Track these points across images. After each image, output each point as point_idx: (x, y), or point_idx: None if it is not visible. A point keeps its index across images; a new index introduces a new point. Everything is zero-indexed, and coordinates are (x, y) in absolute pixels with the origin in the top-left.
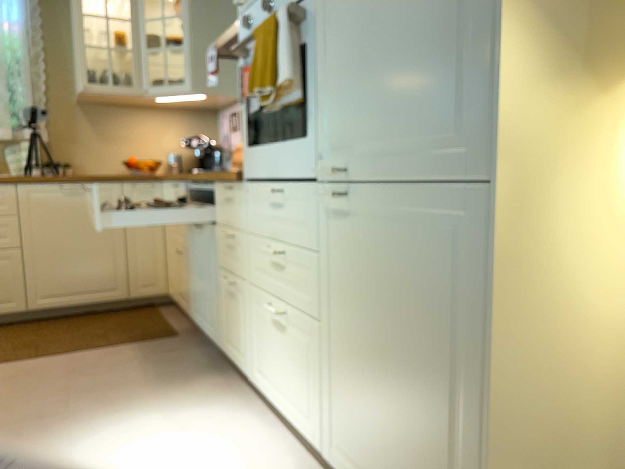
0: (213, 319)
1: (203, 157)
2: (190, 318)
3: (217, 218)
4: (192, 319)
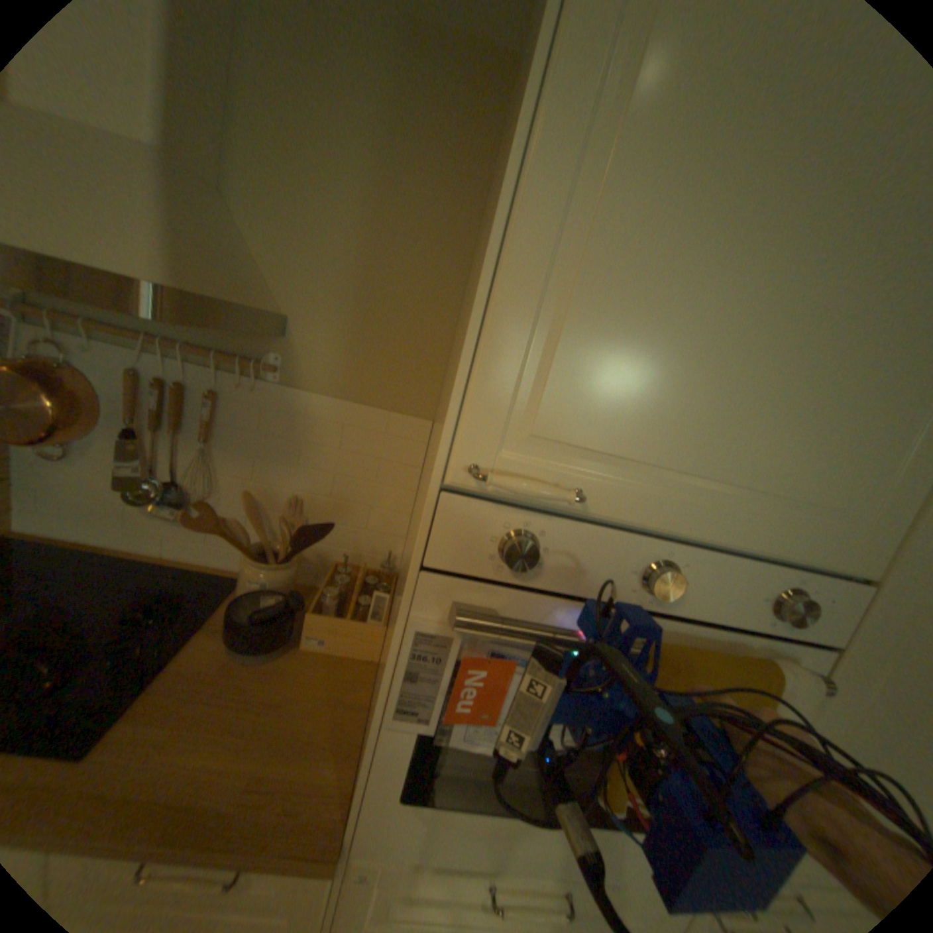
0: None
1: None
2: None
3: None
4: None
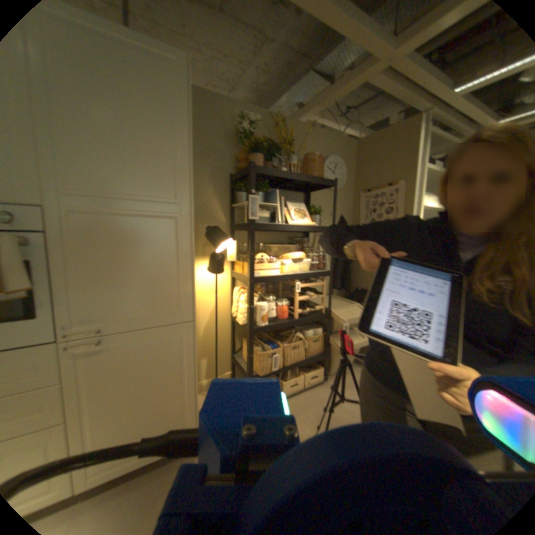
0: None
1: None
2: None
3: None
4: None
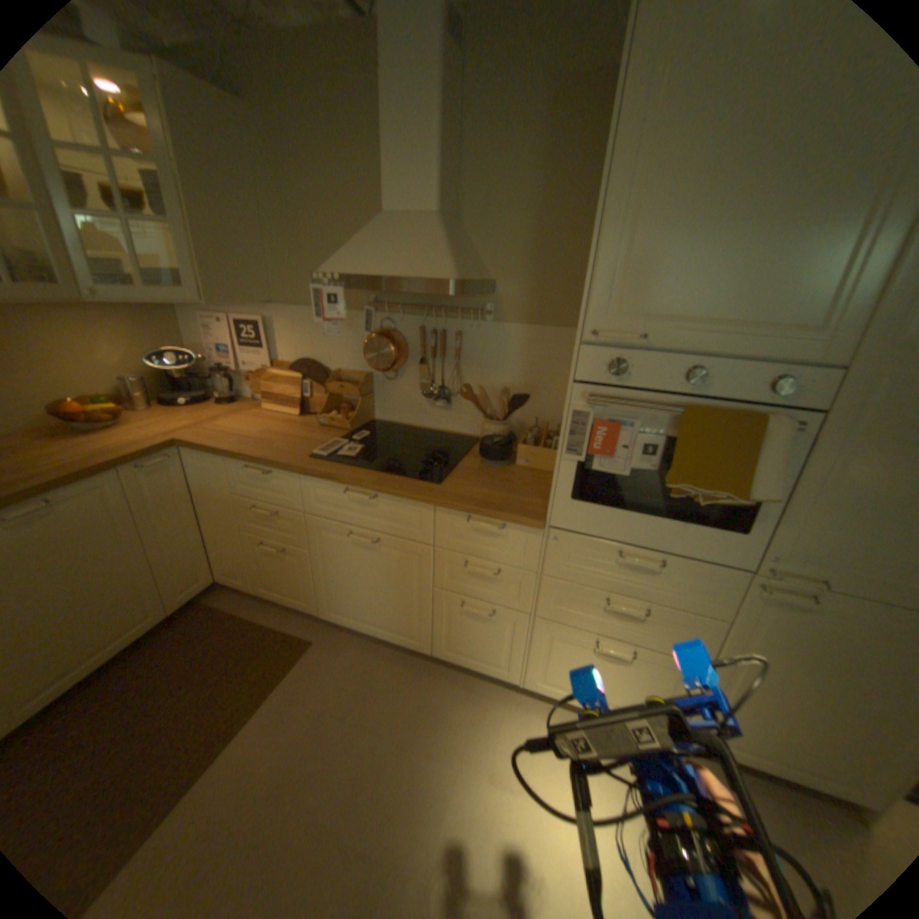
0: (409, 629)
1: (181, 378)
2: (317, 617)
3: (433, 539)
4: (324, 620)
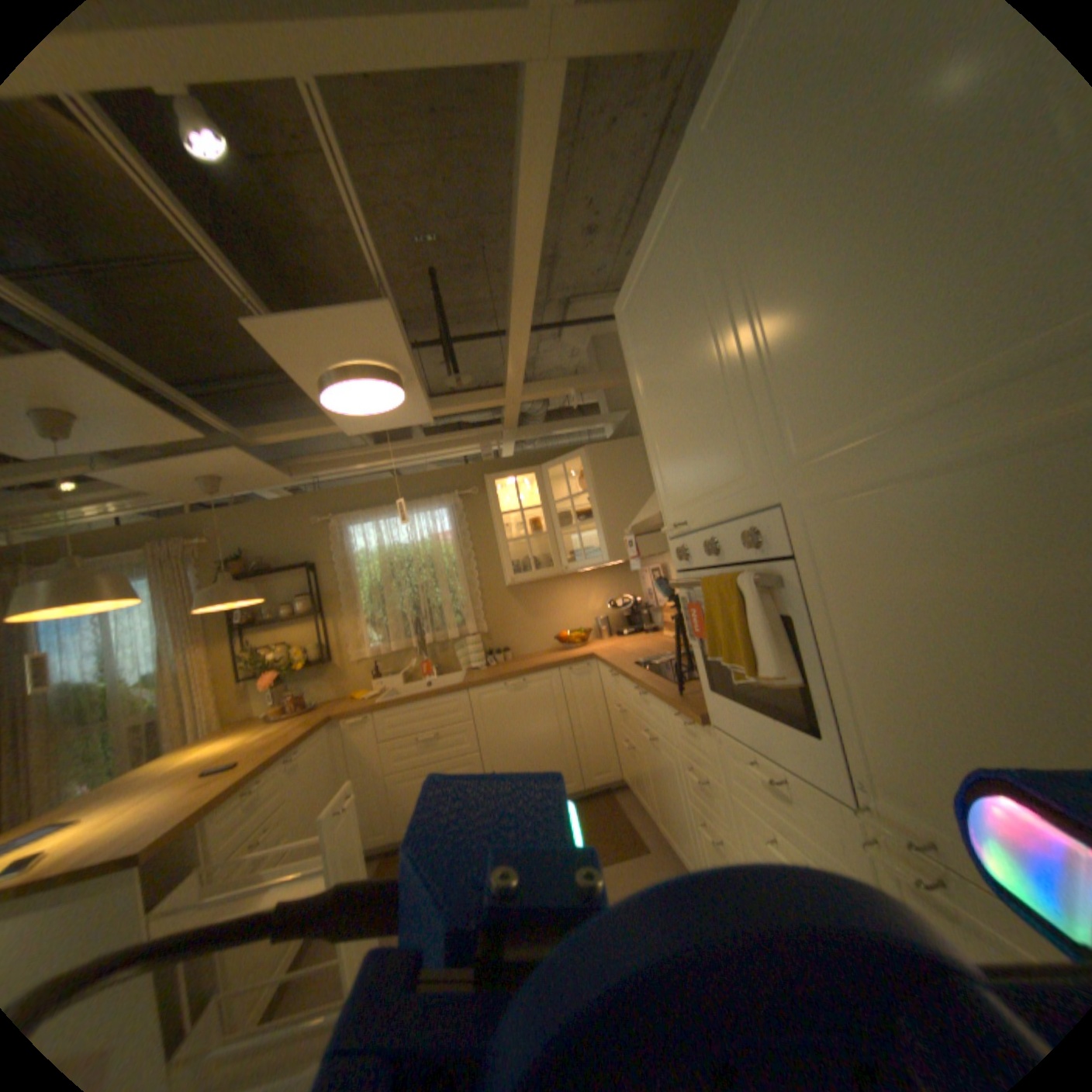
0: (692, 858)
1: (629, 616)
2: (657, 829)
3: (675, 741)
4: (660, 833)
